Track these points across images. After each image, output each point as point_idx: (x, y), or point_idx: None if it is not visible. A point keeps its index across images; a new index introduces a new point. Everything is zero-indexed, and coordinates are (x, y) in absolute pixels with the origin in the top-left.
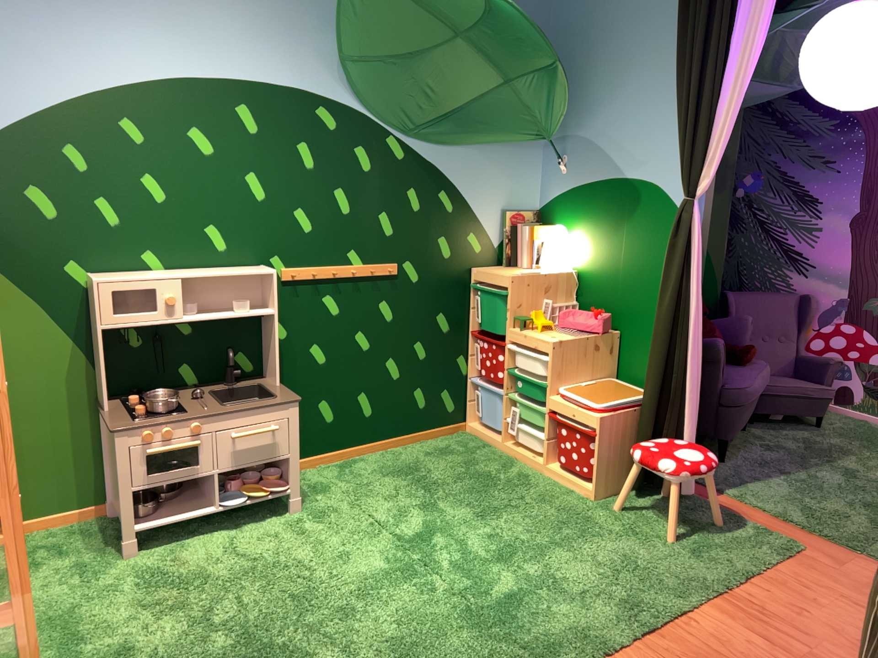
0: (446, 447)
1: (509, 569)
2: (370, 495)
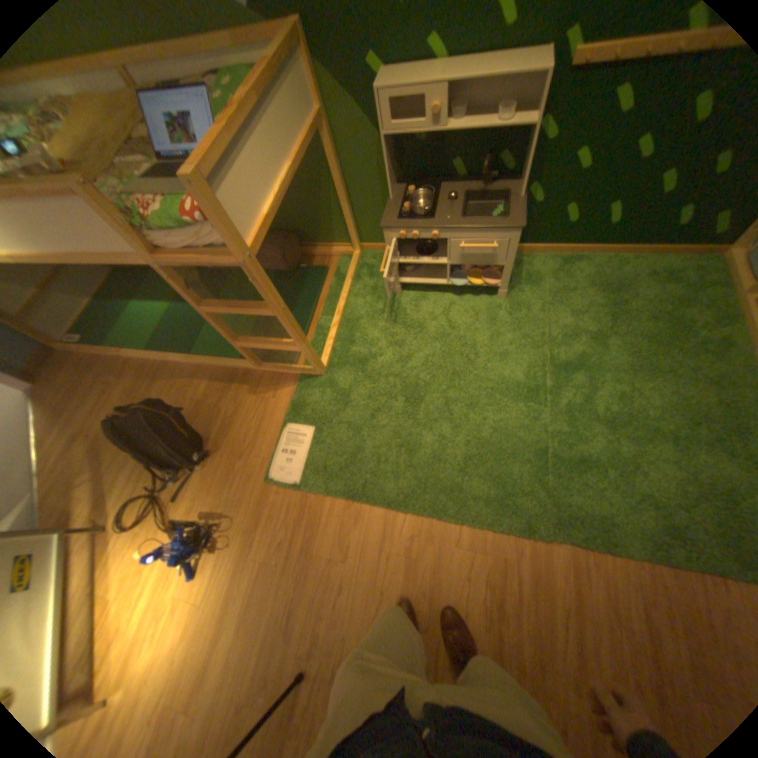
0: (679, 271)
1: (607, 437)
2: (564, 303)
